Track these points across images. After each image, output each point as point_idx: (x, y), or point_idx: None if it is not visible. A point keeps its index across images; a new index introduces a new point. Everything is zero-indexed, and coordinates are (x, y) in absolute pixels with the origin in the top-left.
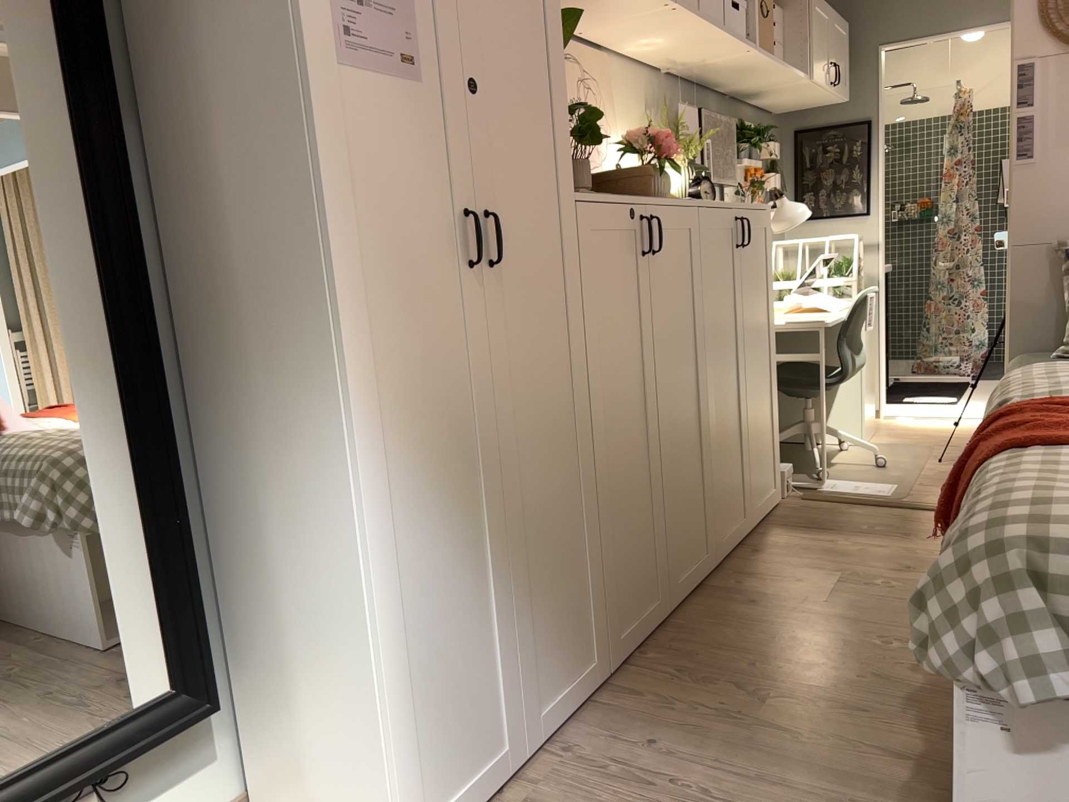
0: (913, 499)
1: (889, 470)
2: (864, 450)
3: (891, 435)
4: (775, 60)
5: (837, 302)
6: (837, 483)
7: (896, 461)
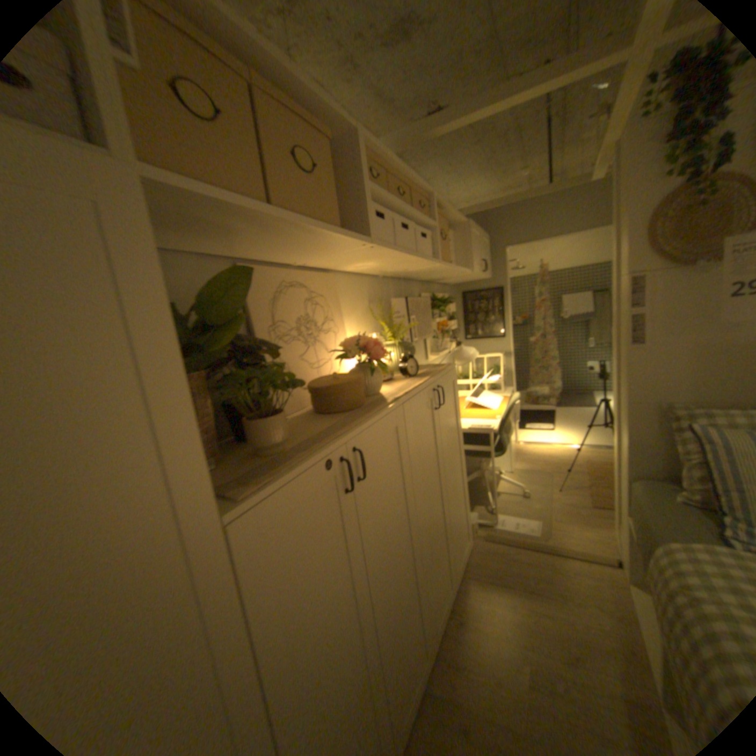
0: (554, 542)
1: (532, 503)
2: (513, 478)
3: (525, 462)
4: (452, 265)
5: (494, 399)
6: (503, 520)
7: (534, 491)
